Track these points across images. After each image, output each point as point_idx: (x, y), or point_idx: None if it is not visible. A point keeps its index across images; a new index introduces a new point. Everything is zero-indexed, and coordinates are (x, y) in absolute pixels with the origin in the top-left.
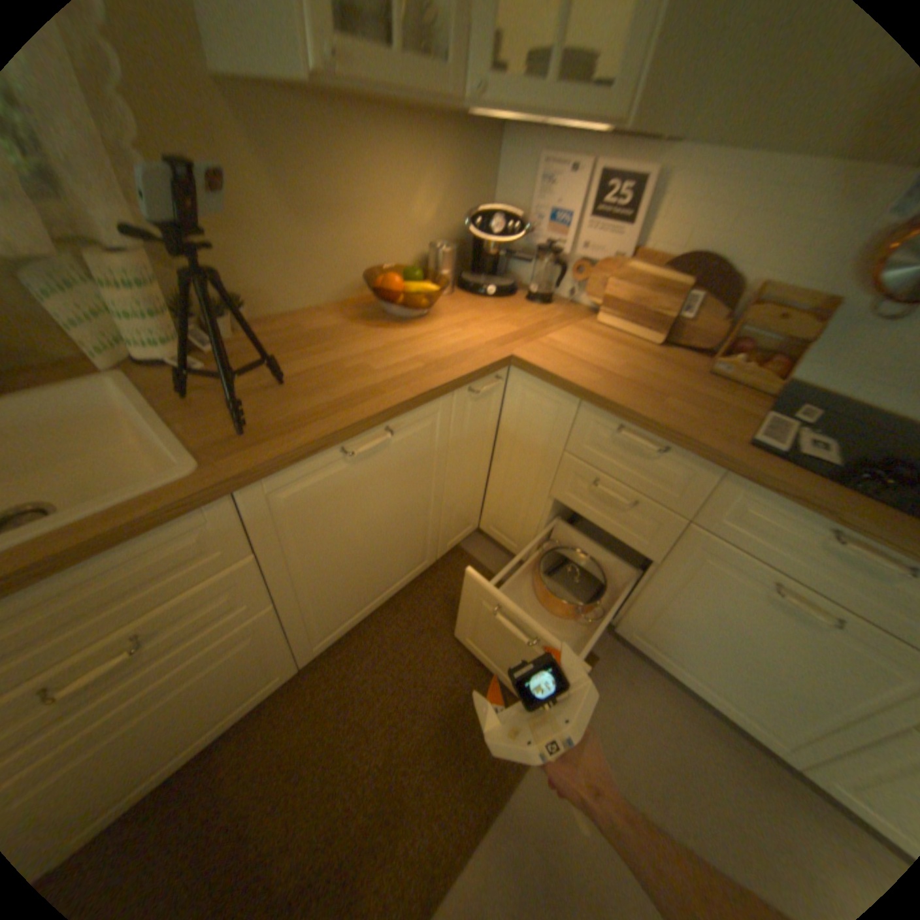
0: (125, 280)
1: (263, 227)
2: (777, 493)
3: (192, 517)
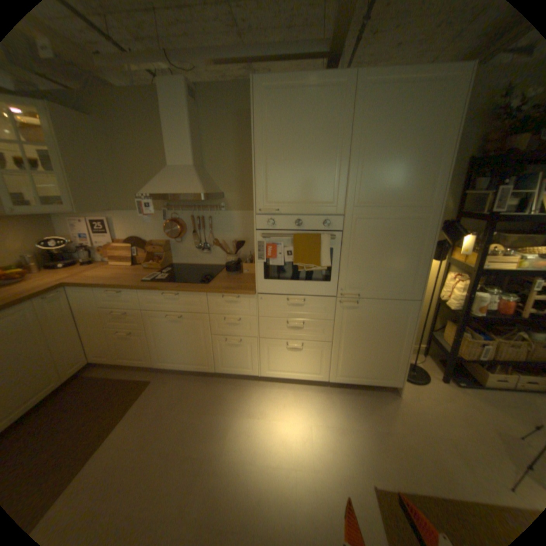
0: None
1: None
2: (144, 290)
3: None
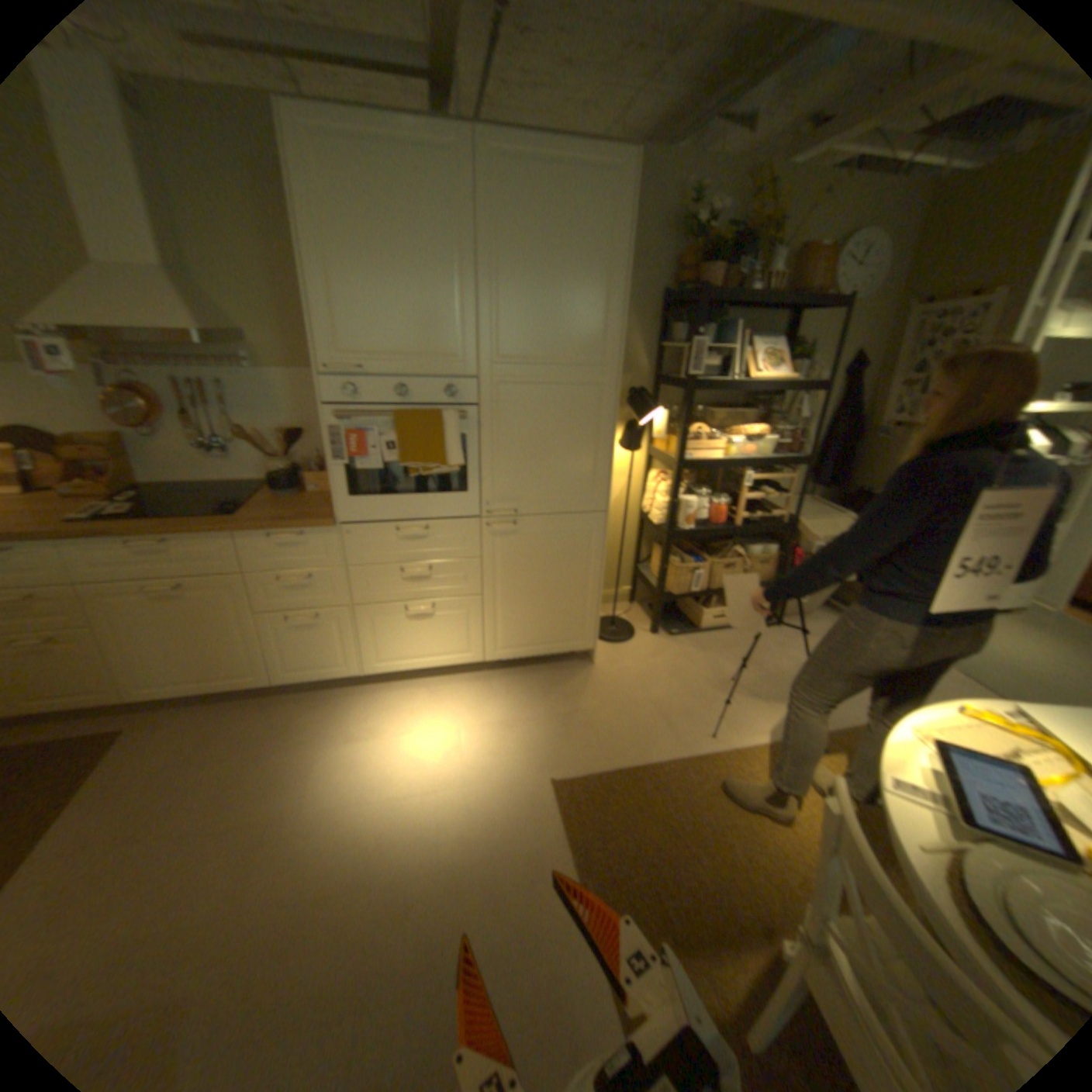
0: None
1: None
2: (74, 539)
3: None
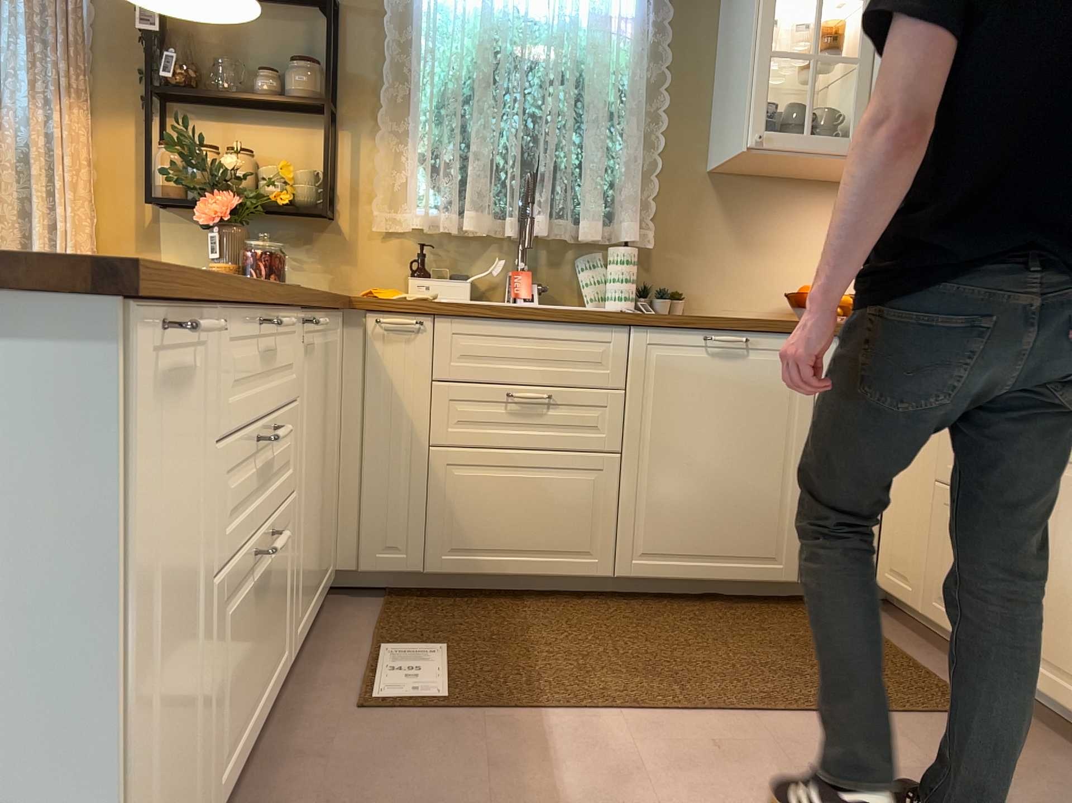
0: (622, 258)
1: (715, 253)
2: None
3: (607, 330)
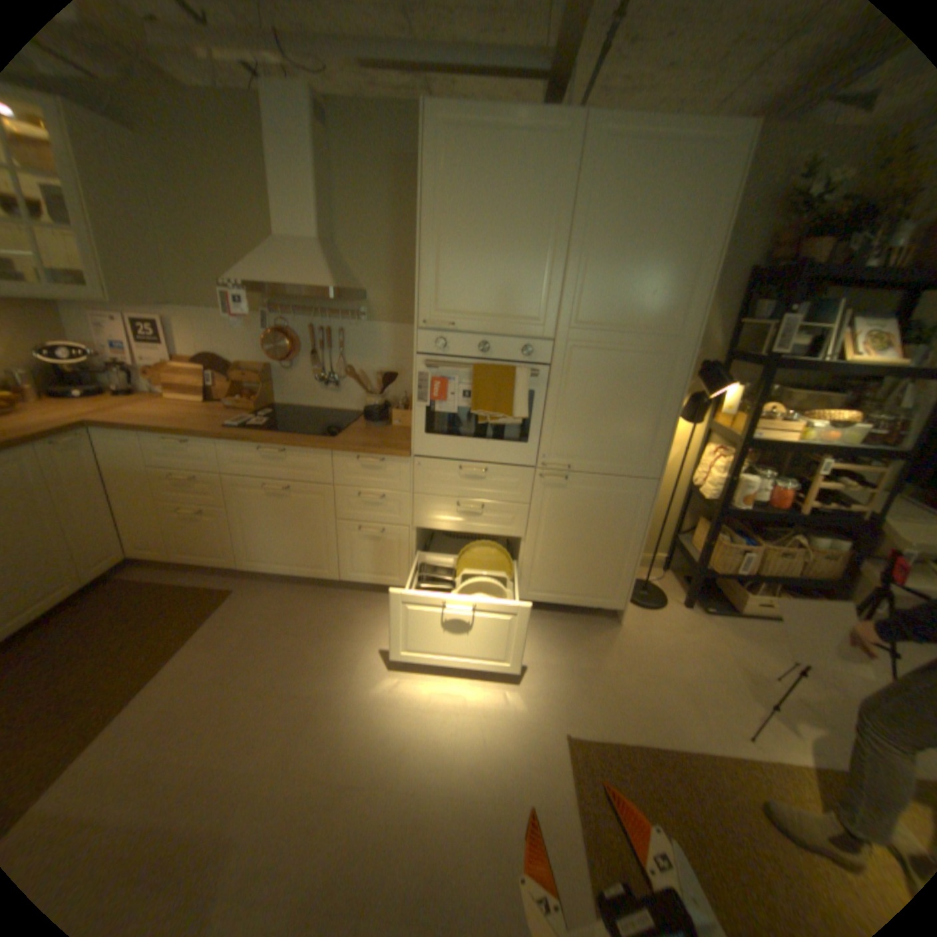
0: None
1: None
2: (229, 442)
3: None
